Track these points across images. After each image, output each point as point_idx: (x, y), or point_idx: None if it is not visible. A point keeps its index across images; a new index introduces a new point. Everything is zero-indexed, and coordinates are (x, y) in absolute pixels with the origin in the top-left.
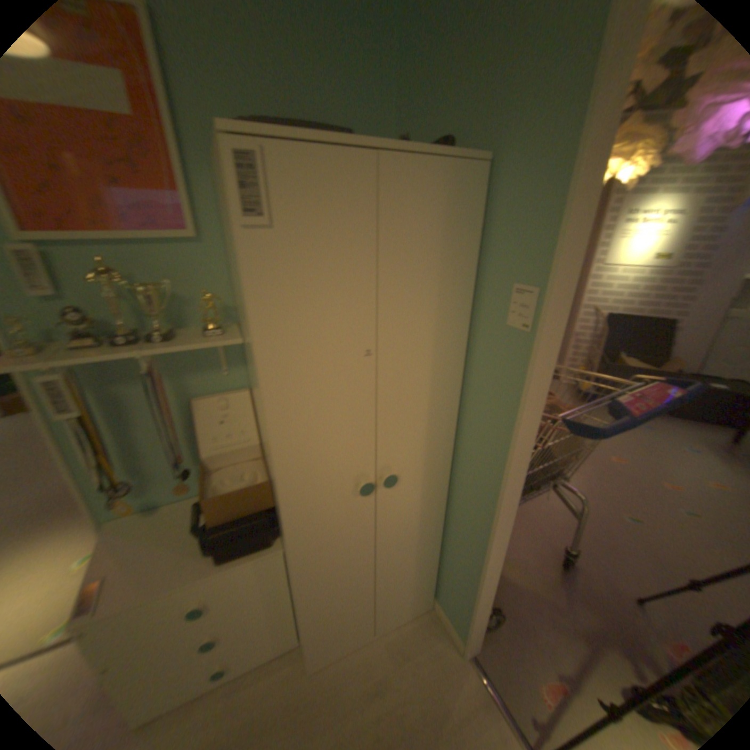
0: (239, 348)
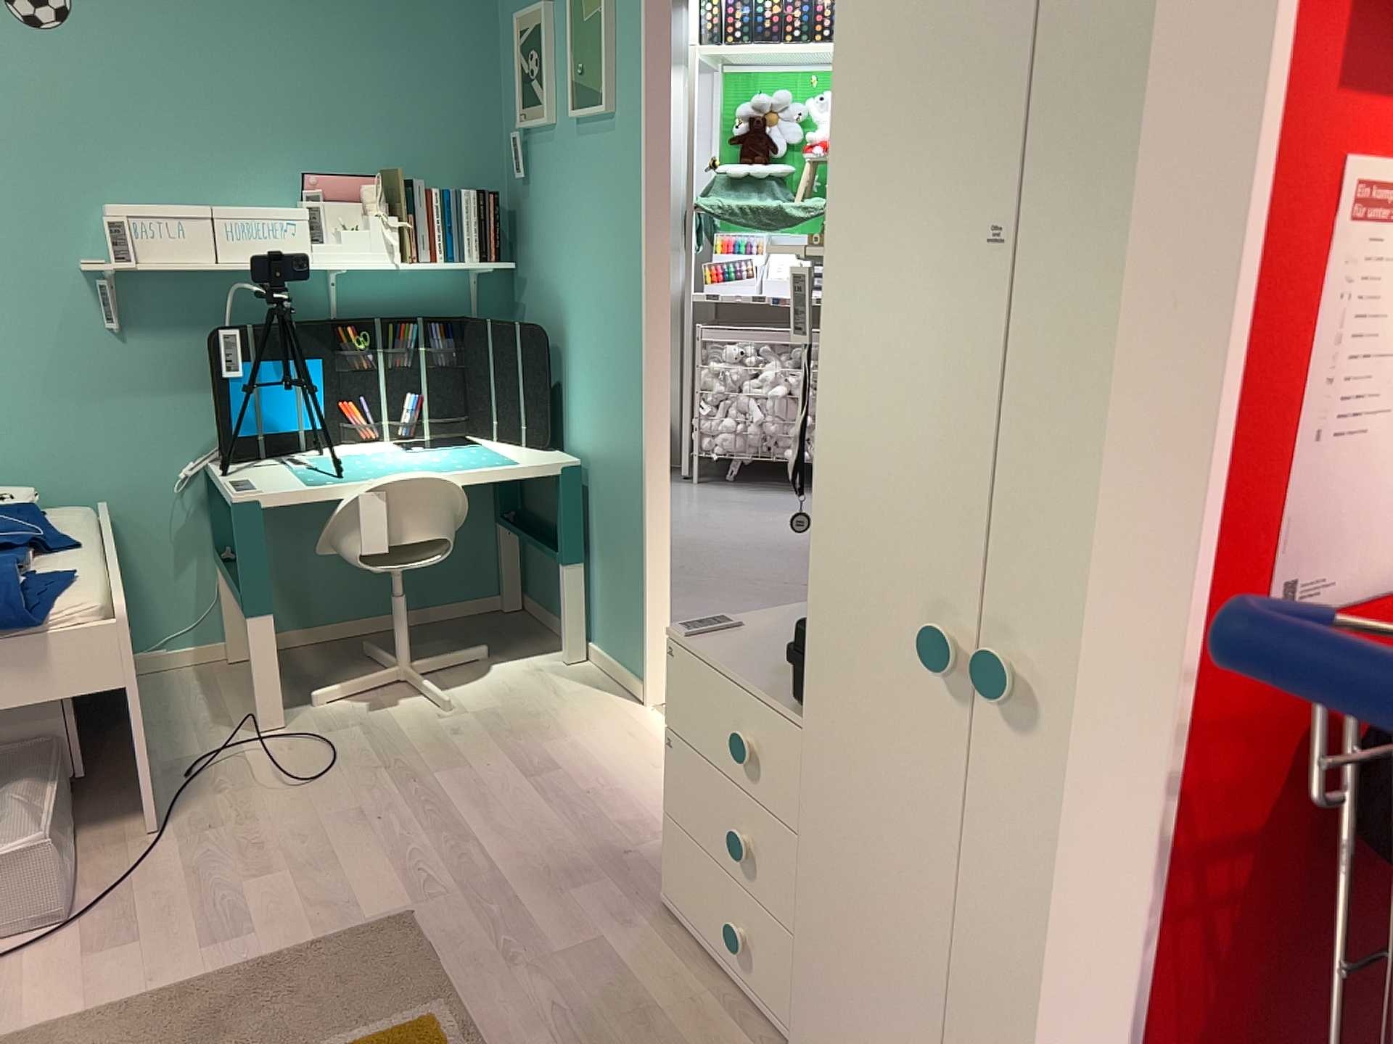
0: None
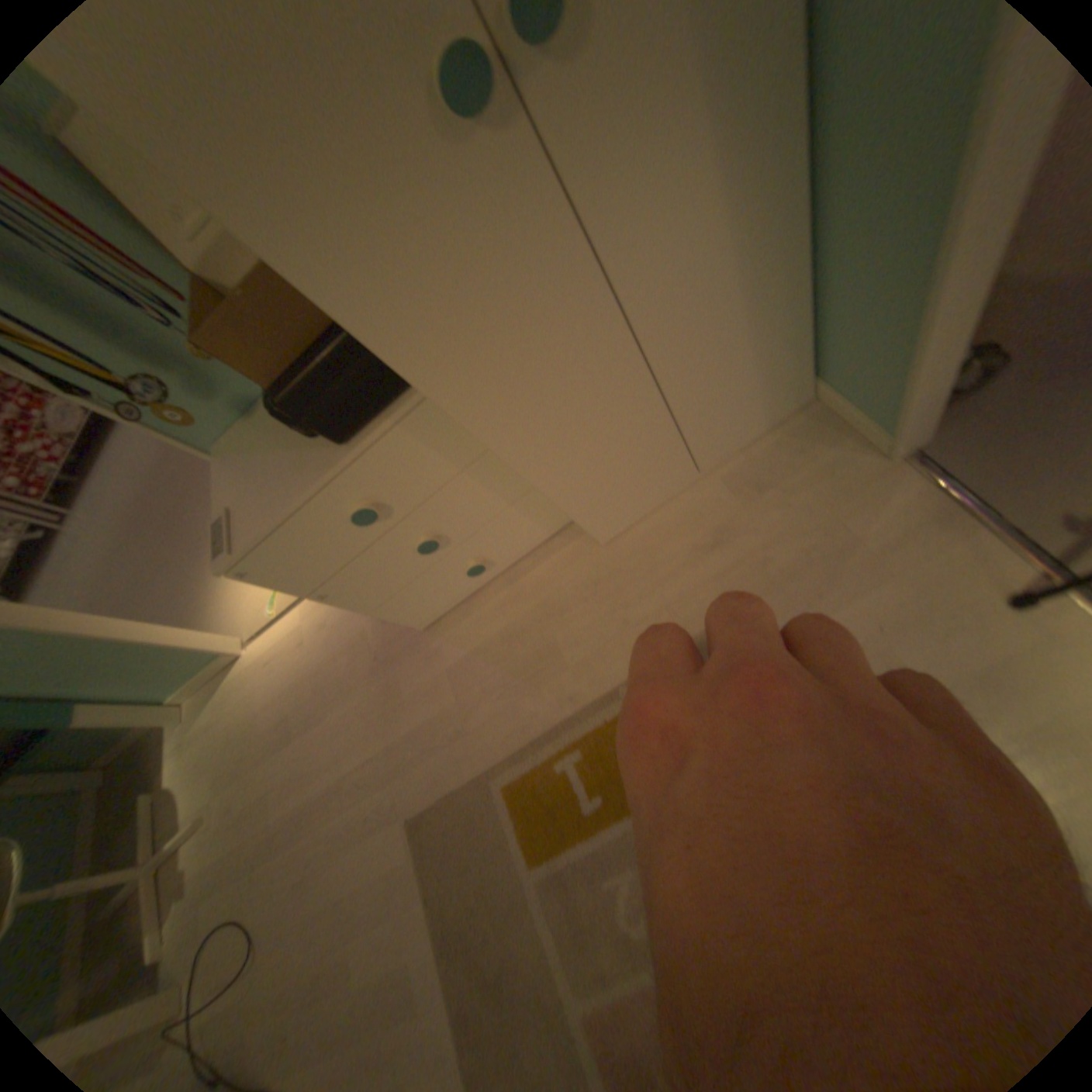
0: None
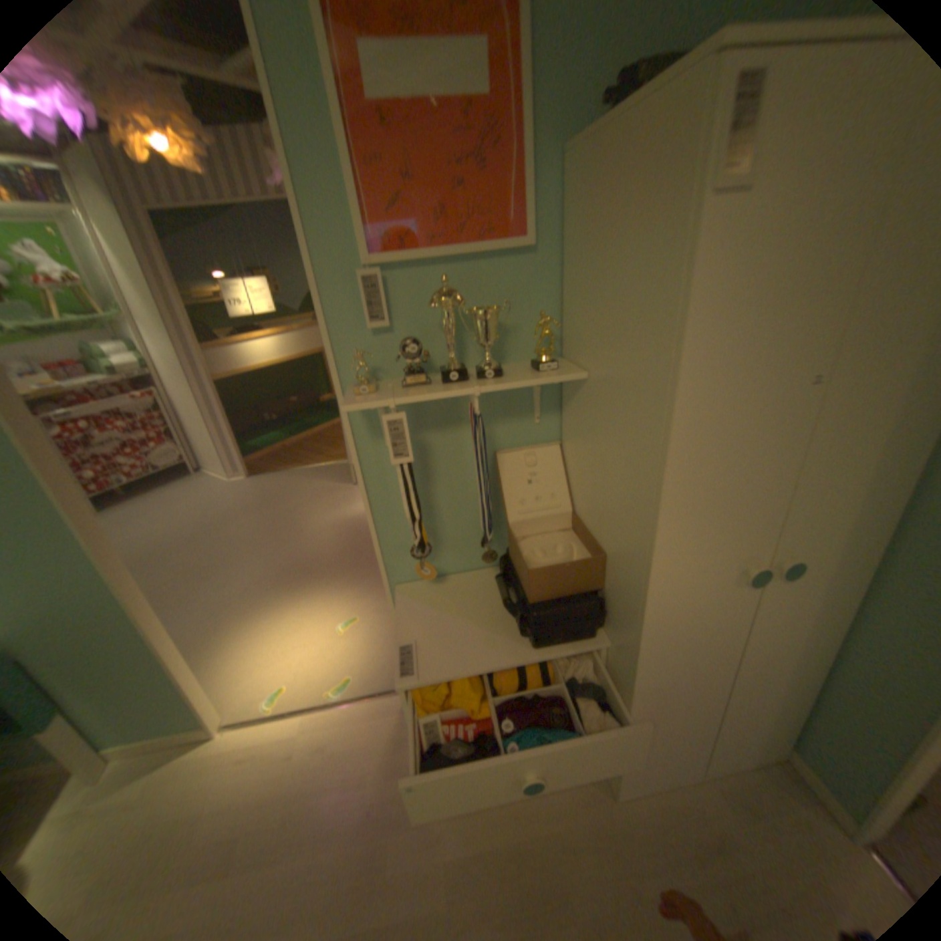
0: (559, 387)
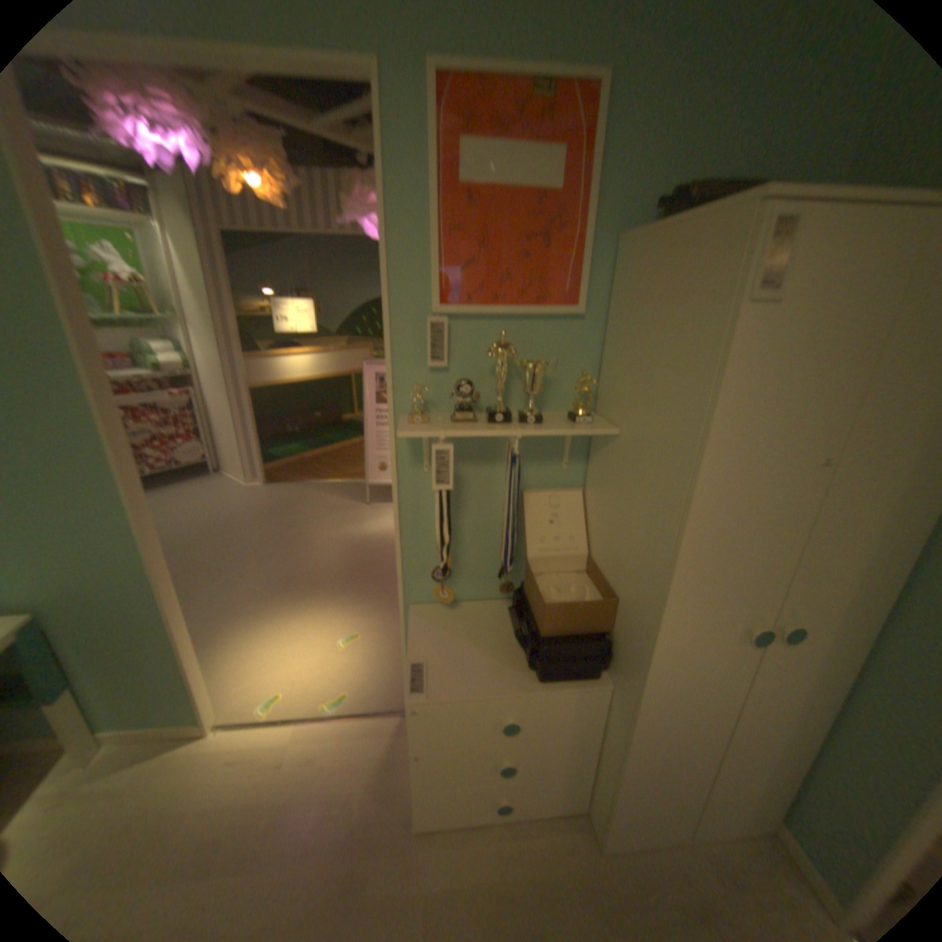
0: (589, 438)
